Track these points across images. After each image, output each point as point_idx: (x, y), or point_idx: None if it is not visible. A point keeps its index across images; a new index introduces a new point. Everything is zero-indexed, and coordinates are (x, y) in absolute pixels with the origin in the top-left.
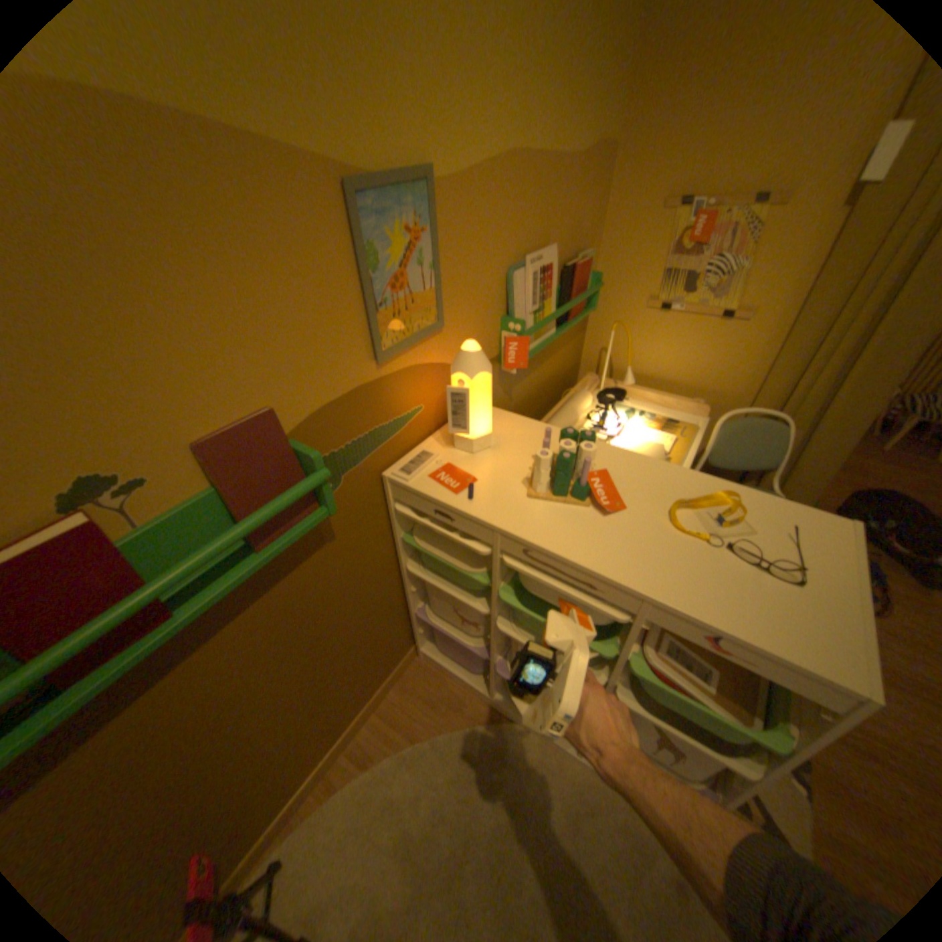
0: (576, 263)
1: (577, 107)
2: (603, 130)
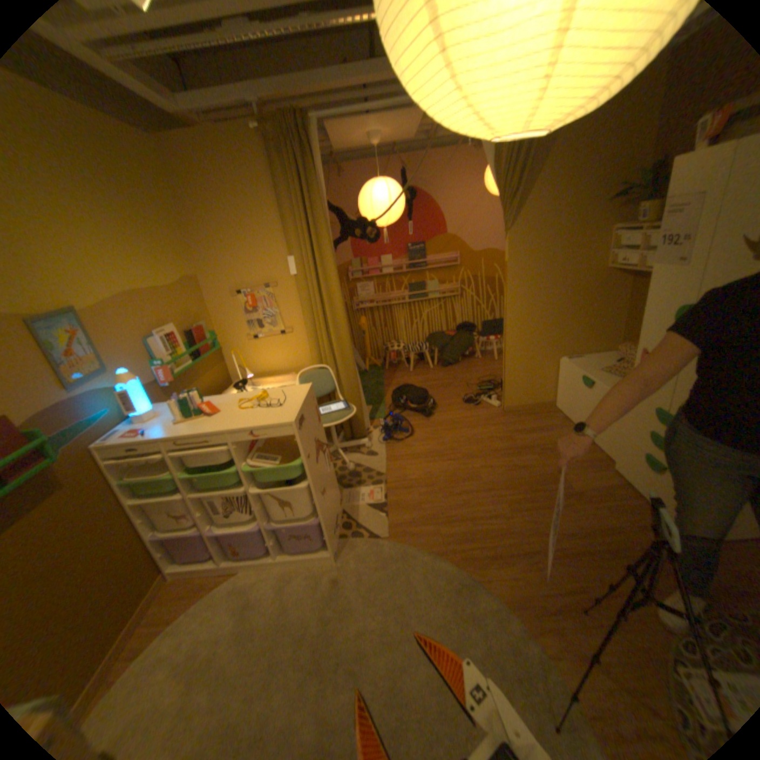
0: (190, 330)
1: (157, 270)
2: (181, 274)
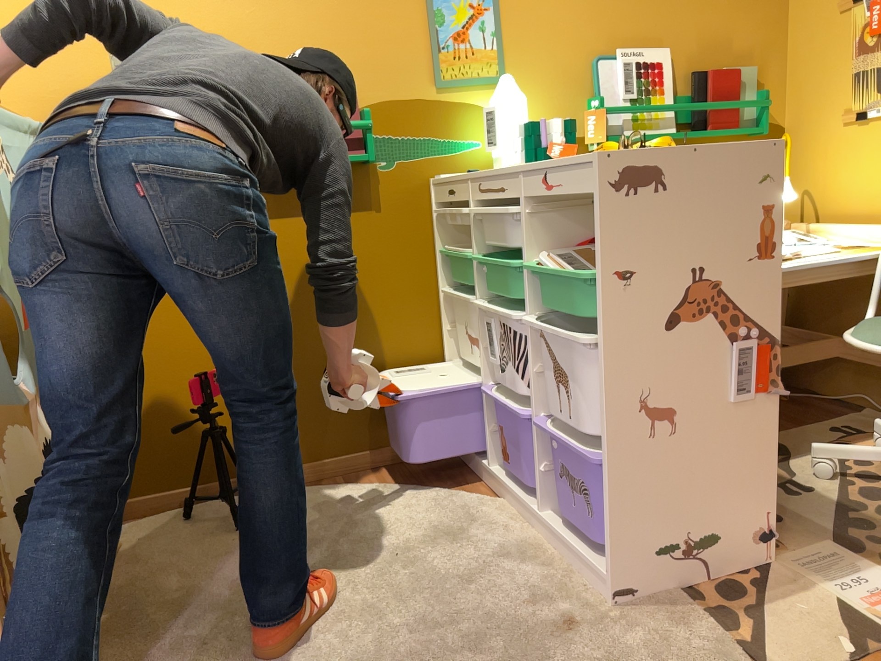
0: (706, 71)
1: None
2: None
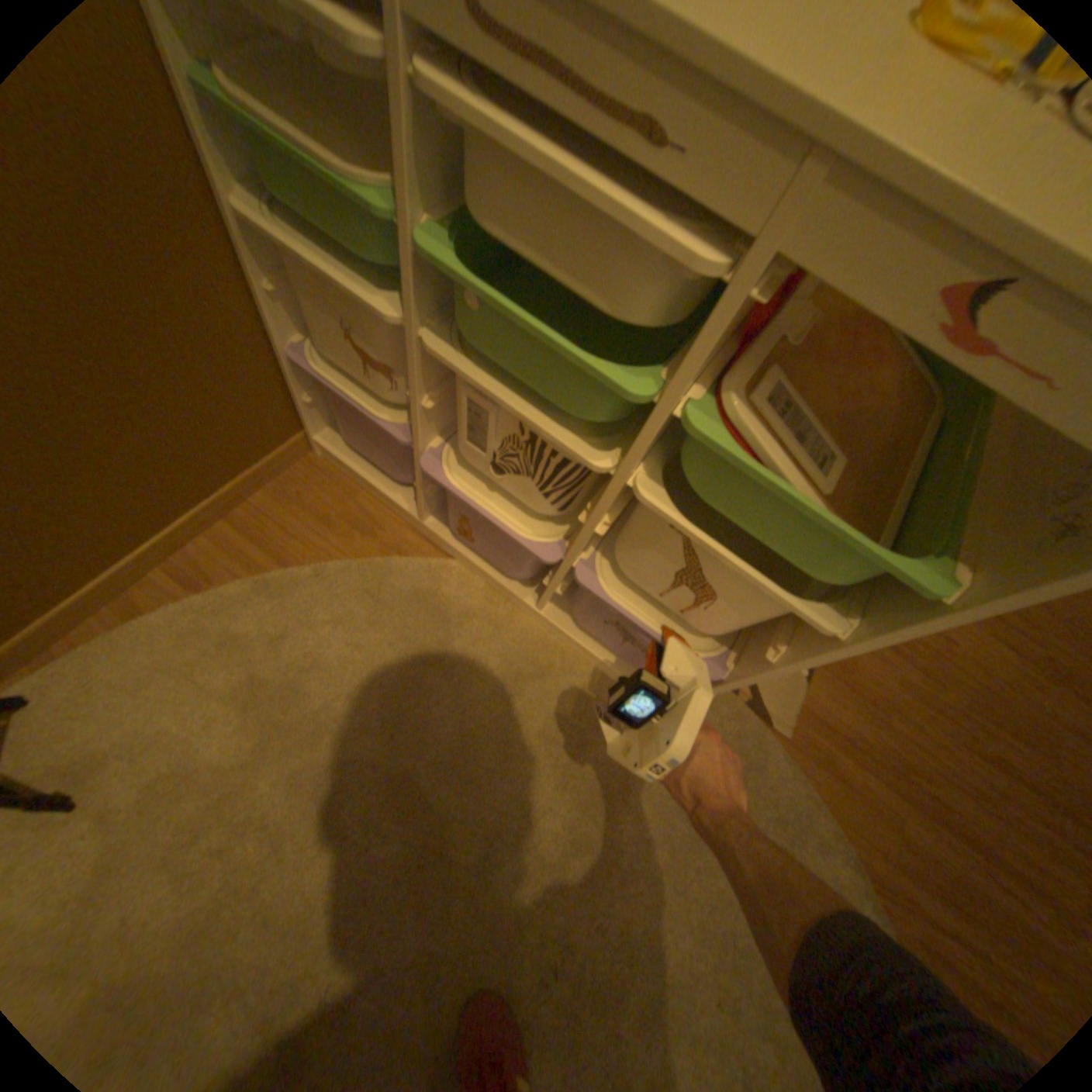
0: None
1: None
2: None
